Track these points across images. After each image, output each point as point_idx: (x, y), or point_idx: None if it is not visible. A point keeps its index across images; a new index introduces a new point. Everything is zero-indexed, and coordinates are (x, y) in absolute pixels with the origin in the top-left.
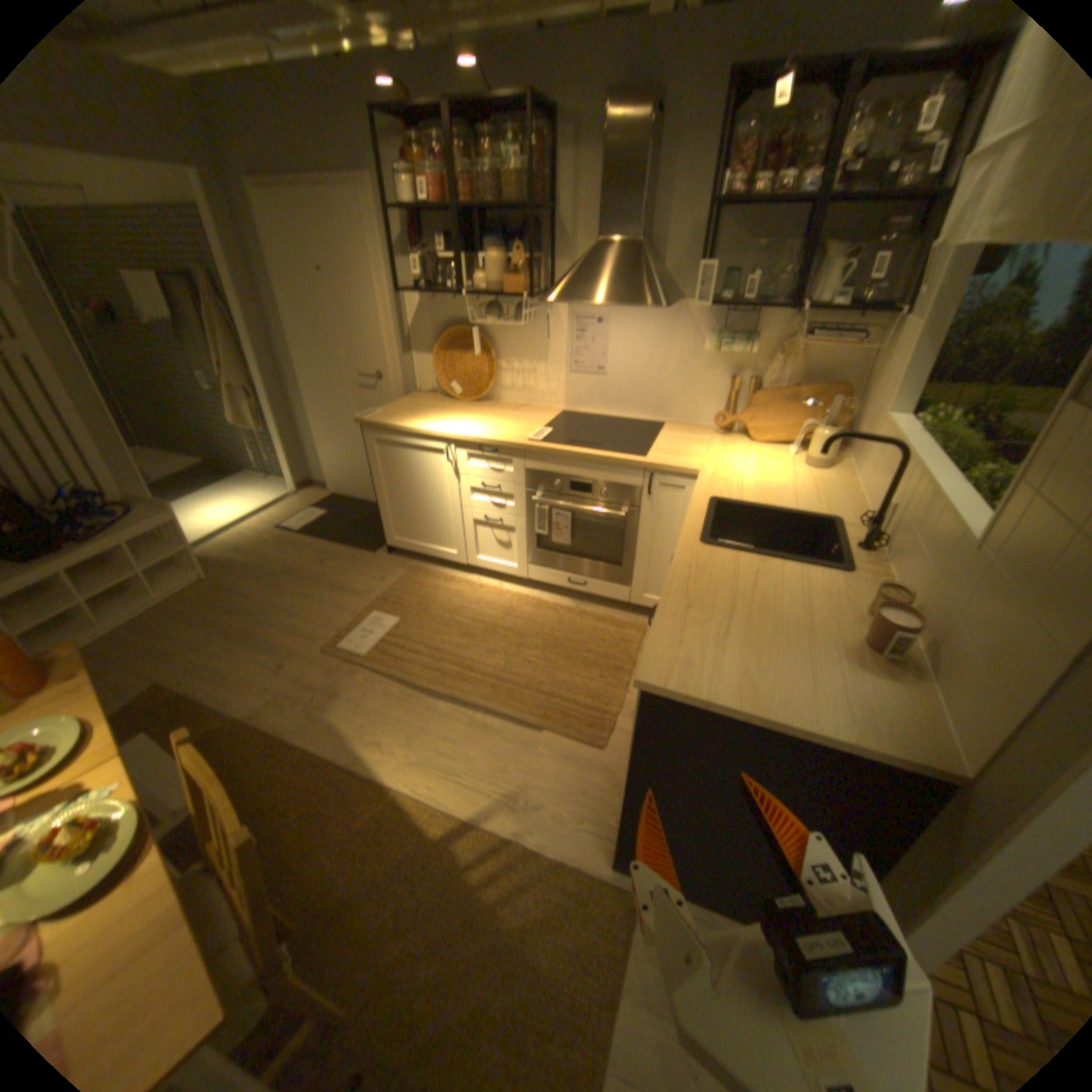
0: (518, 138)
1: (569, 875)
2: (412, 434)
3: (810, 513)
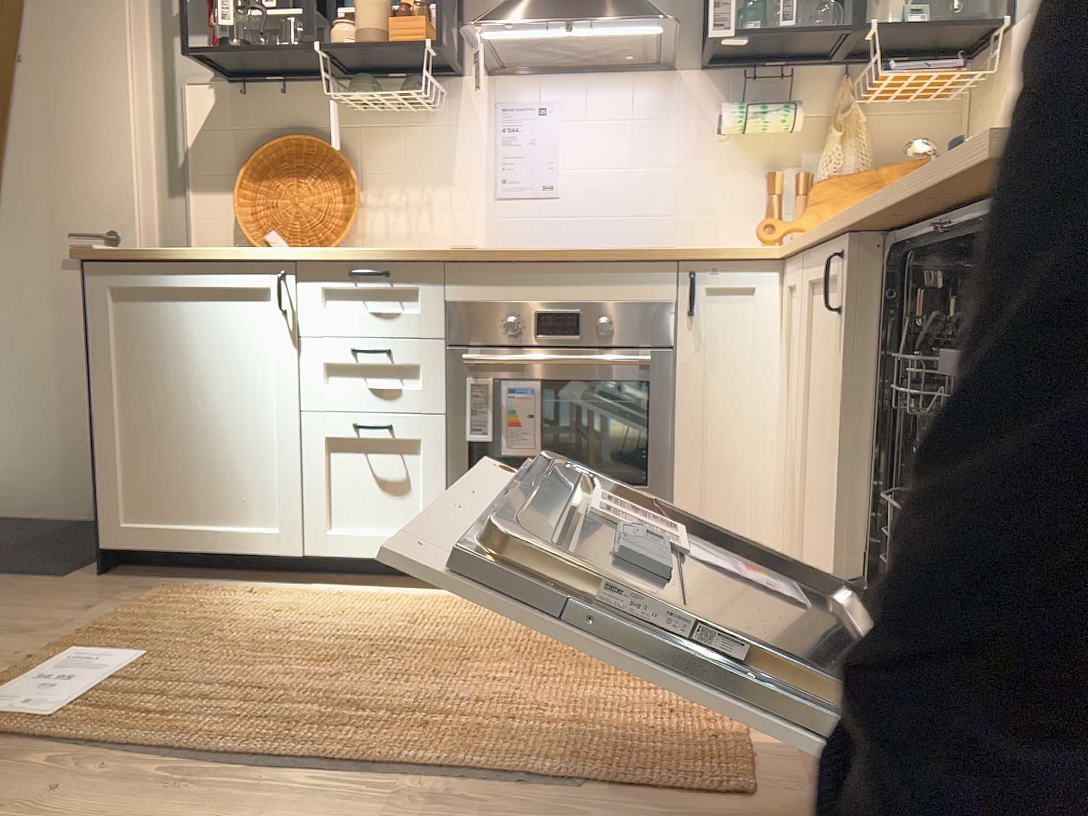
0: None
1: None
2: (204, 263)
3: None
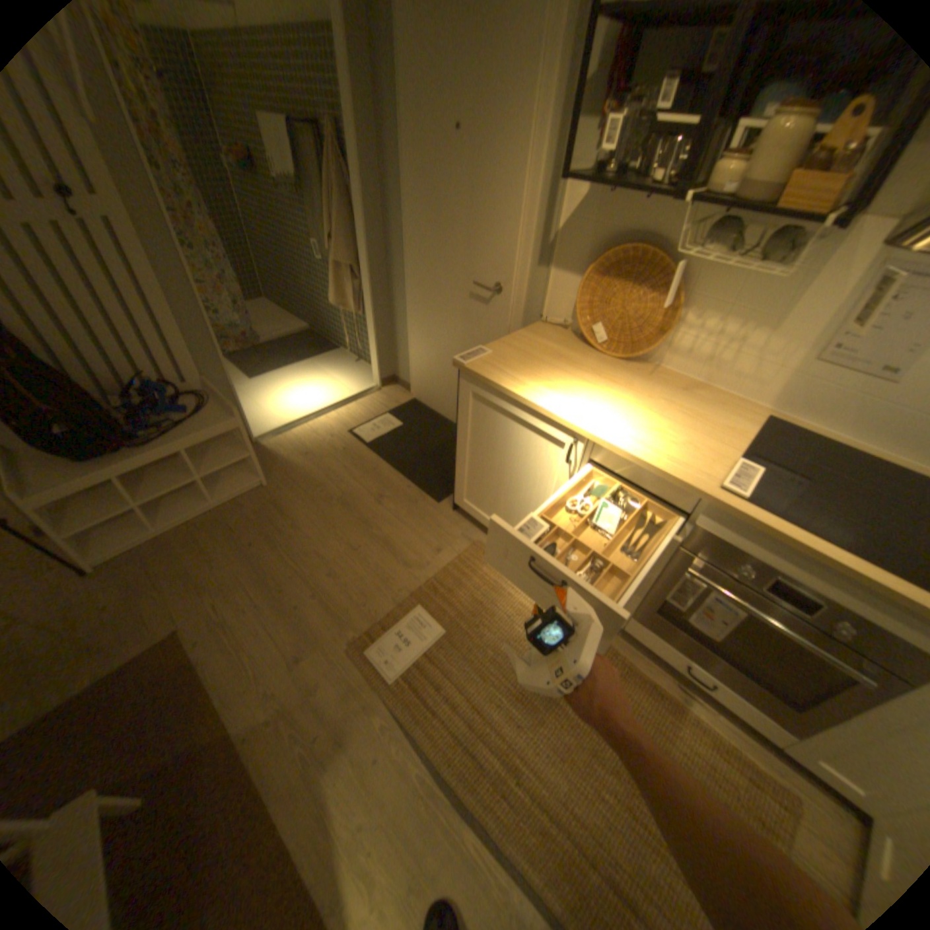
0: None
1: None
2: (528, 405)
3: None
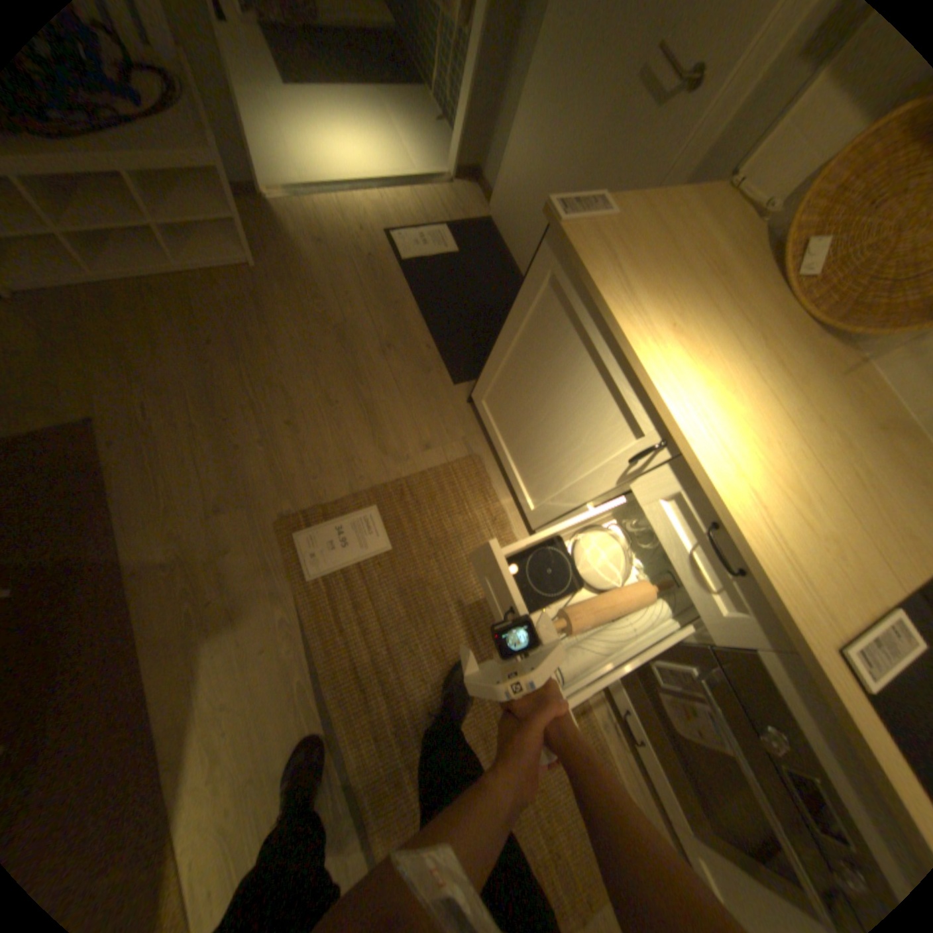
0: None
1: None
2: (625, 348)
3: None
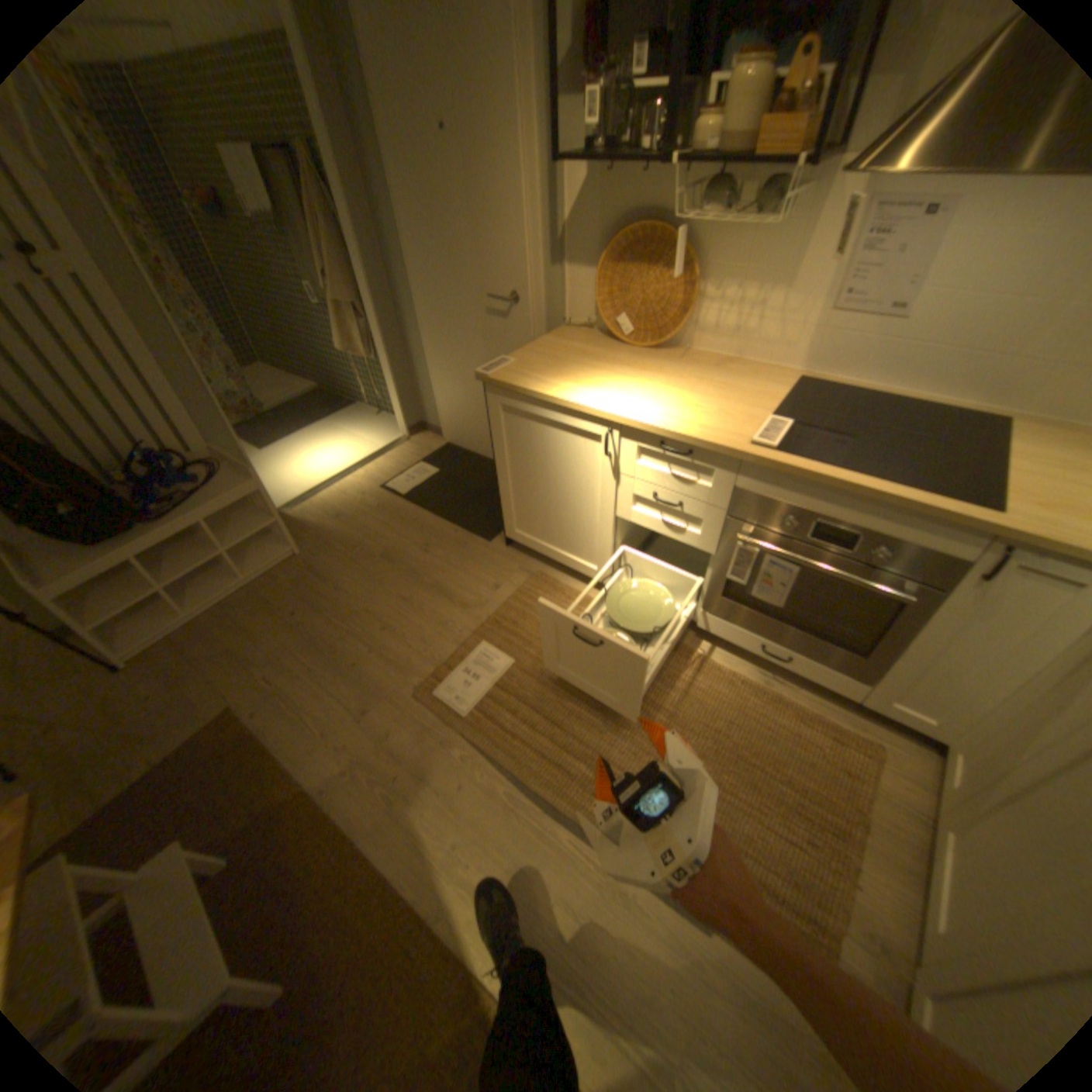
0: None
1: None
2: (558, 403)
3: None
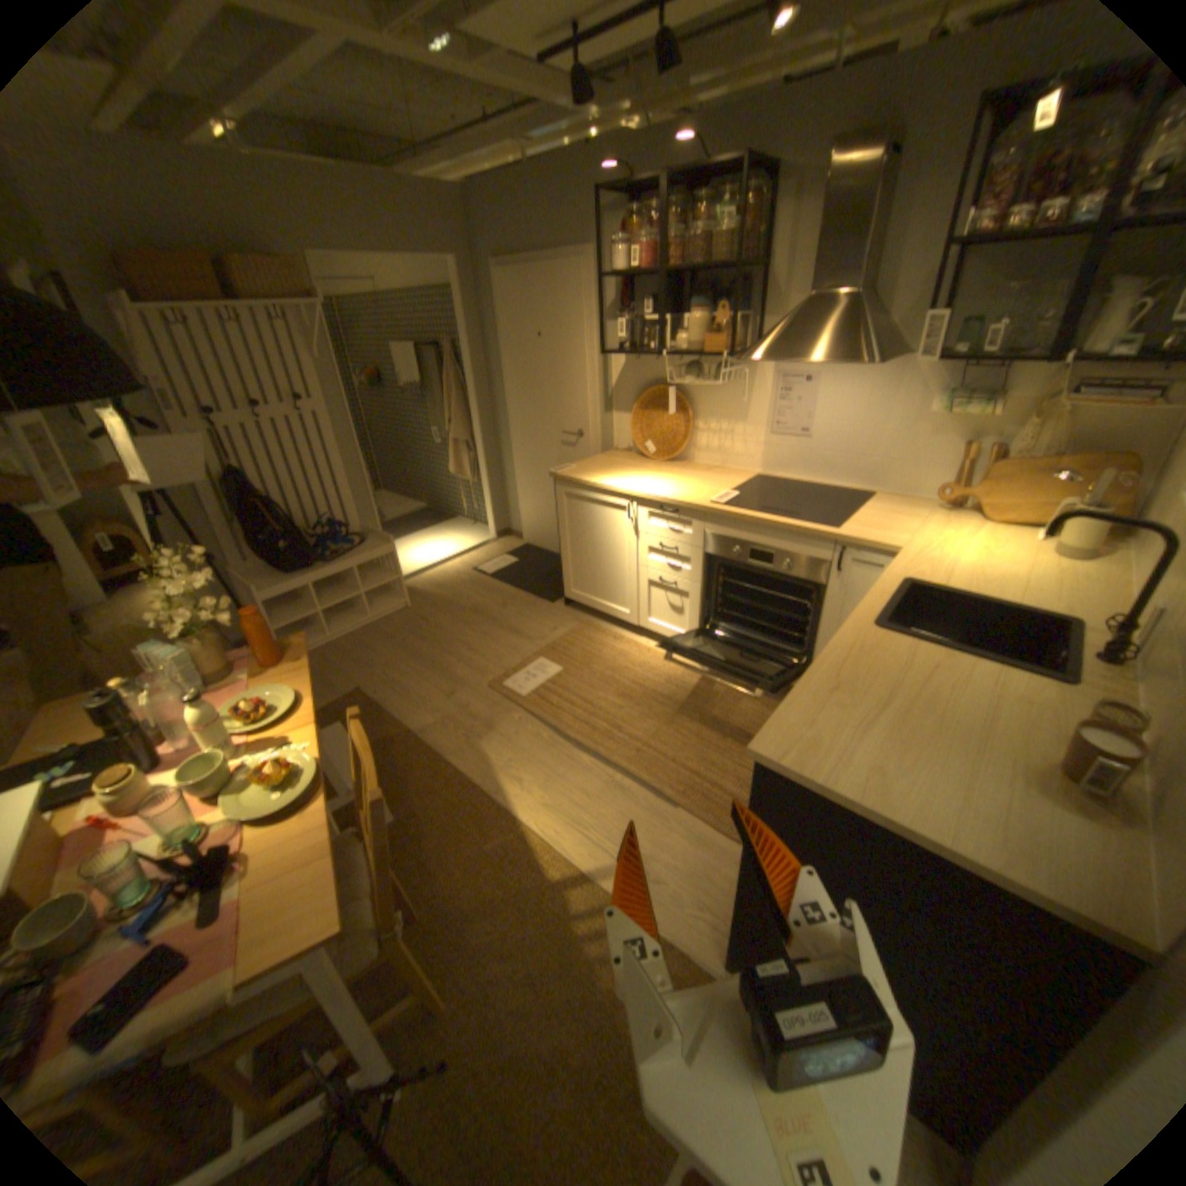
0: (735, 197)
1: (677, 958)
2: (598, 489)
3: (1041, 610)
